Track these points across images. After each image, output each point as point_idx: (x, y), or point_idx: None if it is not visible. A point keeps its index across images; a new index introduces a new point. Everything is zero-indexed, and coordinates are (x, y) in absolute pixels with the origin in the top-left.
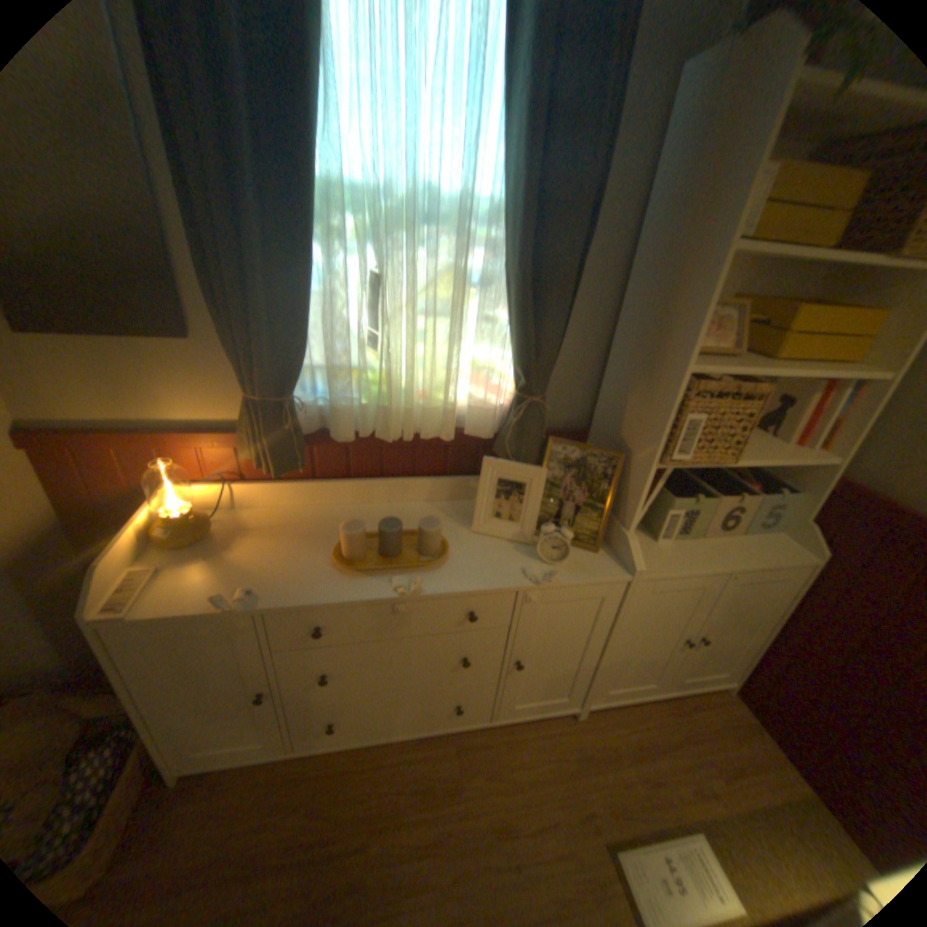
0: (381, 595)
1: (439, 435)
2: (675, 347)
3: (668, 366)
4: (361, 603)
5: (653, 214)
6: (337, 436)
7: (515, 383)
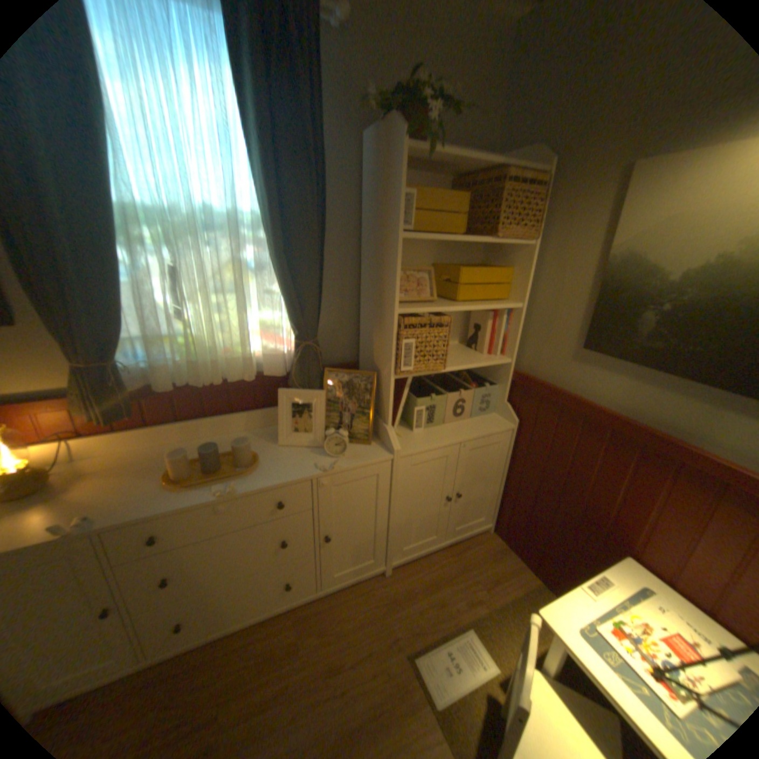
0: (202, 501)
1: (242, 377)
2: (387, 298)
3: (386, 311)
4: (186, 510)
5: (365, 218)
6: (157, 387)
7: (294, 334)
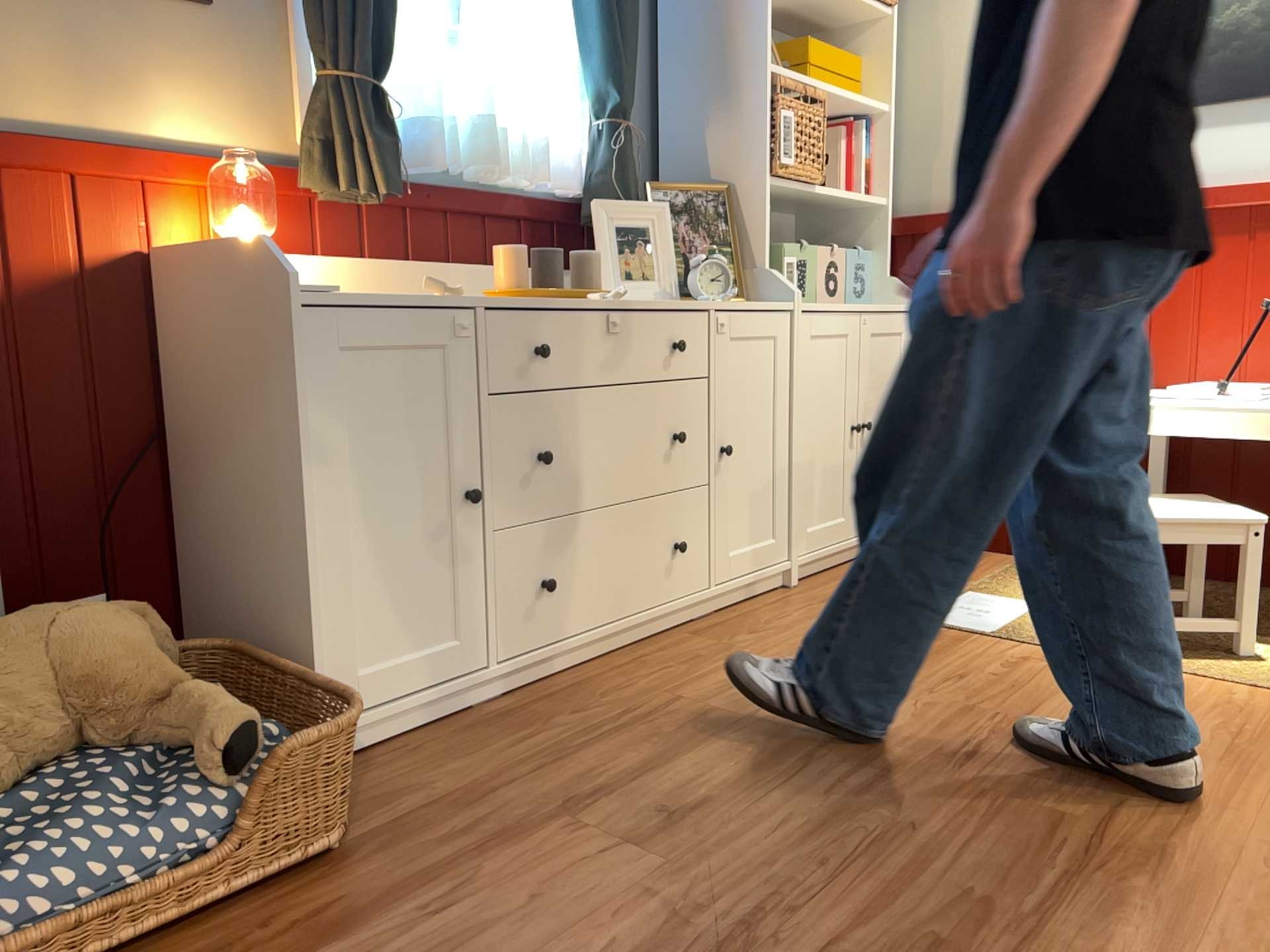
0: (589, 302)
1: (533, 176)
2: (744, 52)
3: (744, 73)
4: (576, 308)
5: None
6: (427, 161)
7: (596, 115)
